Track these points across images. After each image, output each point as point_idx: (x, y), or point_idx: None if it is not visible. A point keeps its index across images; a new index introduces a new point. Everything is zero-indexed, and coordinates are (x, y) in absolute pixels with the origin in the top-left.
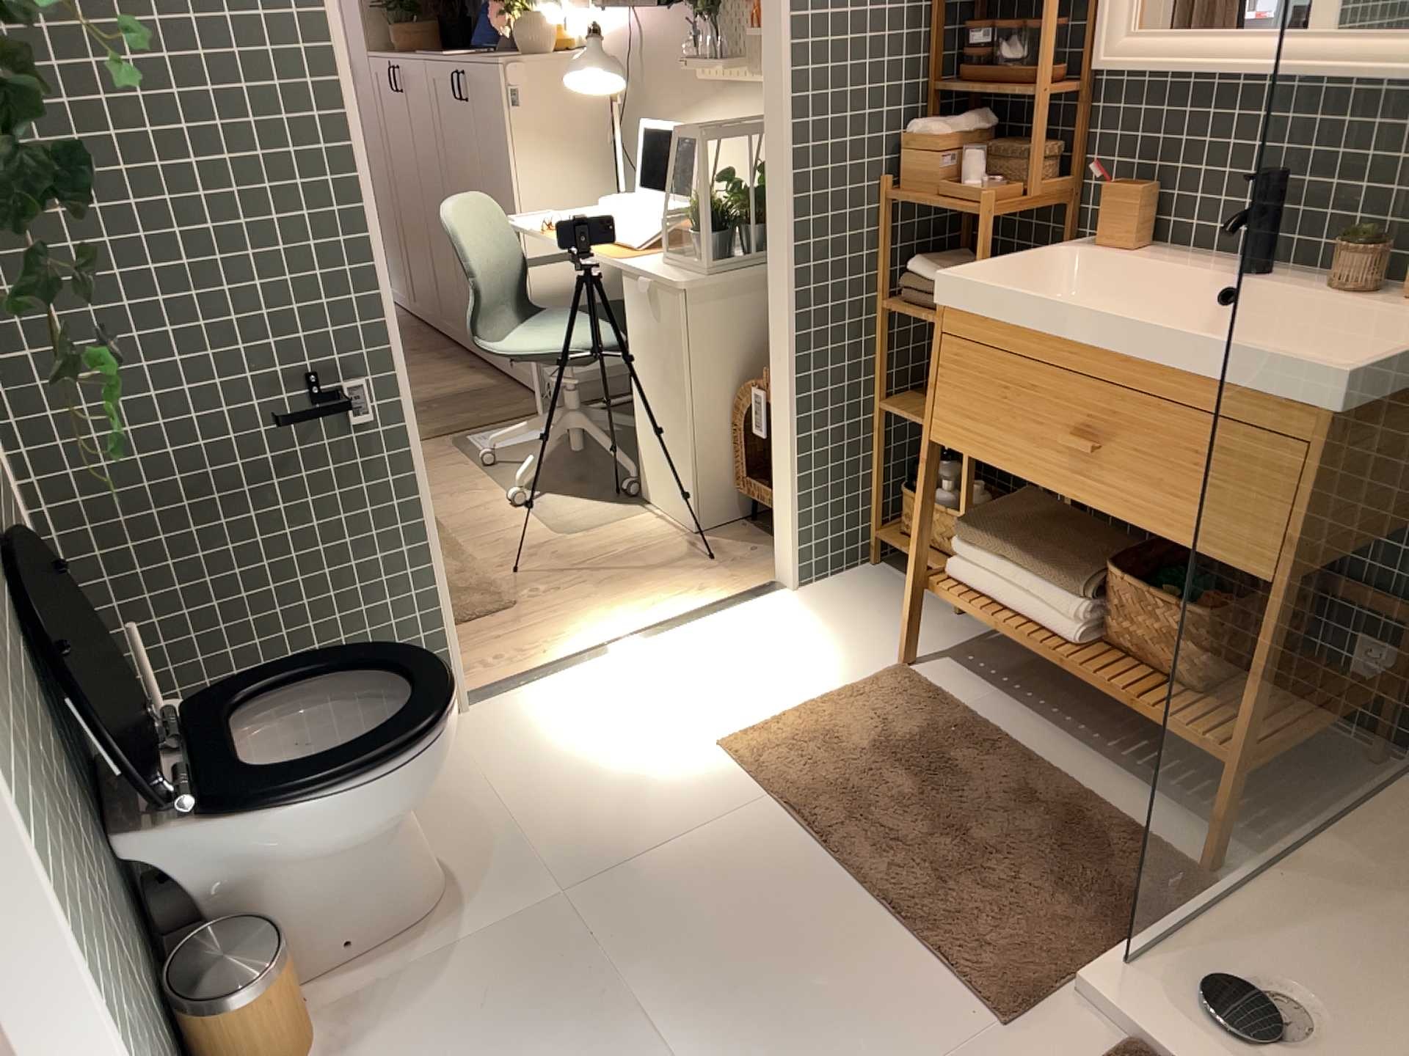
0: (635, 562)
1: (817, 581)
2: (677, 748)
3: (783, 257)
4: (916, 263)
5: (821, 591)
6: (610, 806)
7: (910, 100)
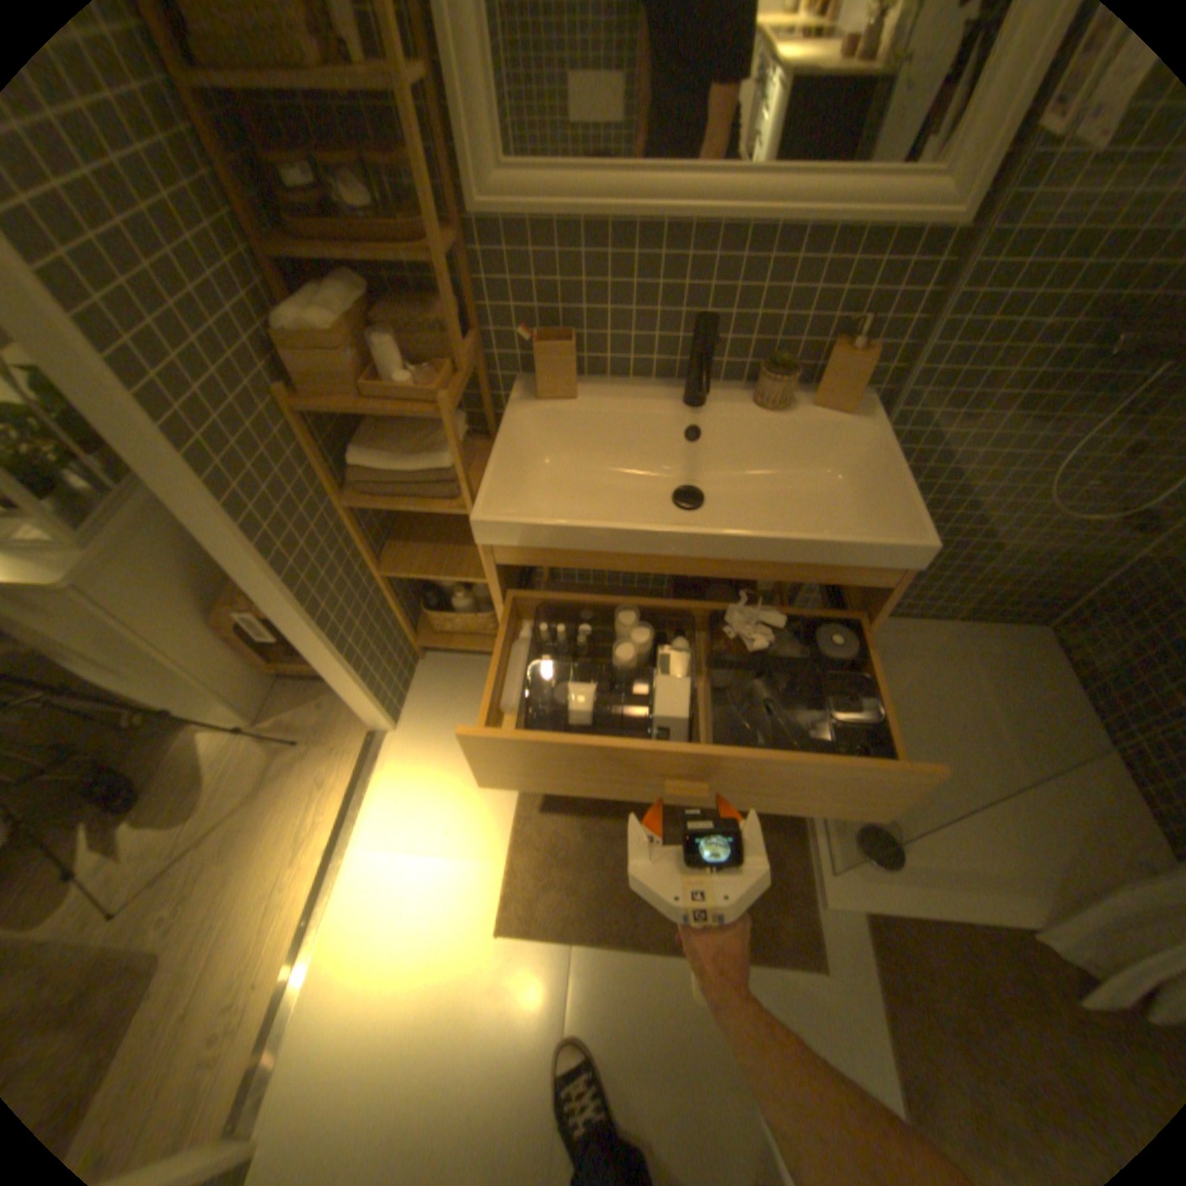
0: (230, 803)
1: (402, 708)
2: (471, 973)
3: (233, 543)
4: (341, 444)
5: (413, 715)
6: (487, 1092)
7: (246, 275)
